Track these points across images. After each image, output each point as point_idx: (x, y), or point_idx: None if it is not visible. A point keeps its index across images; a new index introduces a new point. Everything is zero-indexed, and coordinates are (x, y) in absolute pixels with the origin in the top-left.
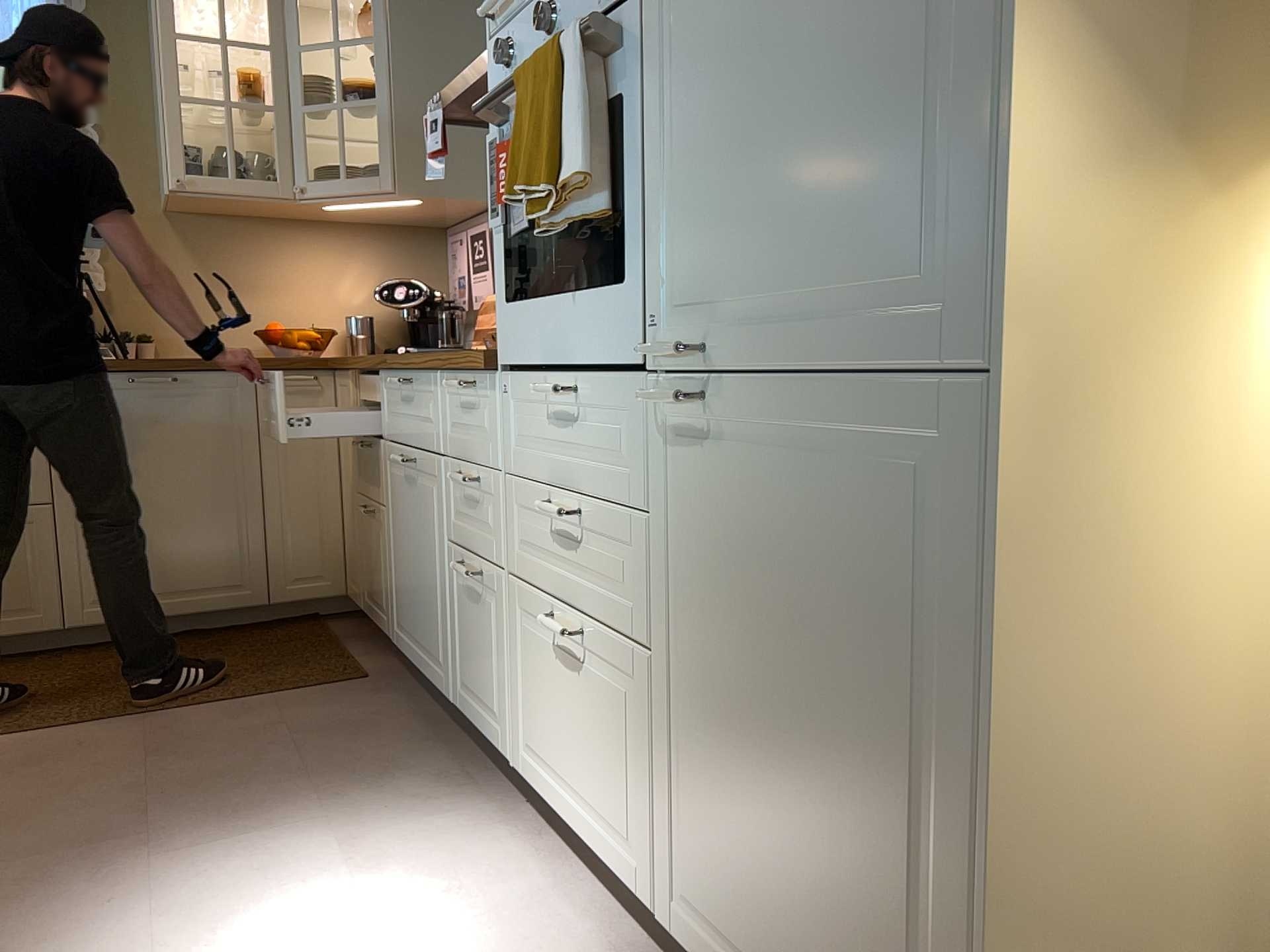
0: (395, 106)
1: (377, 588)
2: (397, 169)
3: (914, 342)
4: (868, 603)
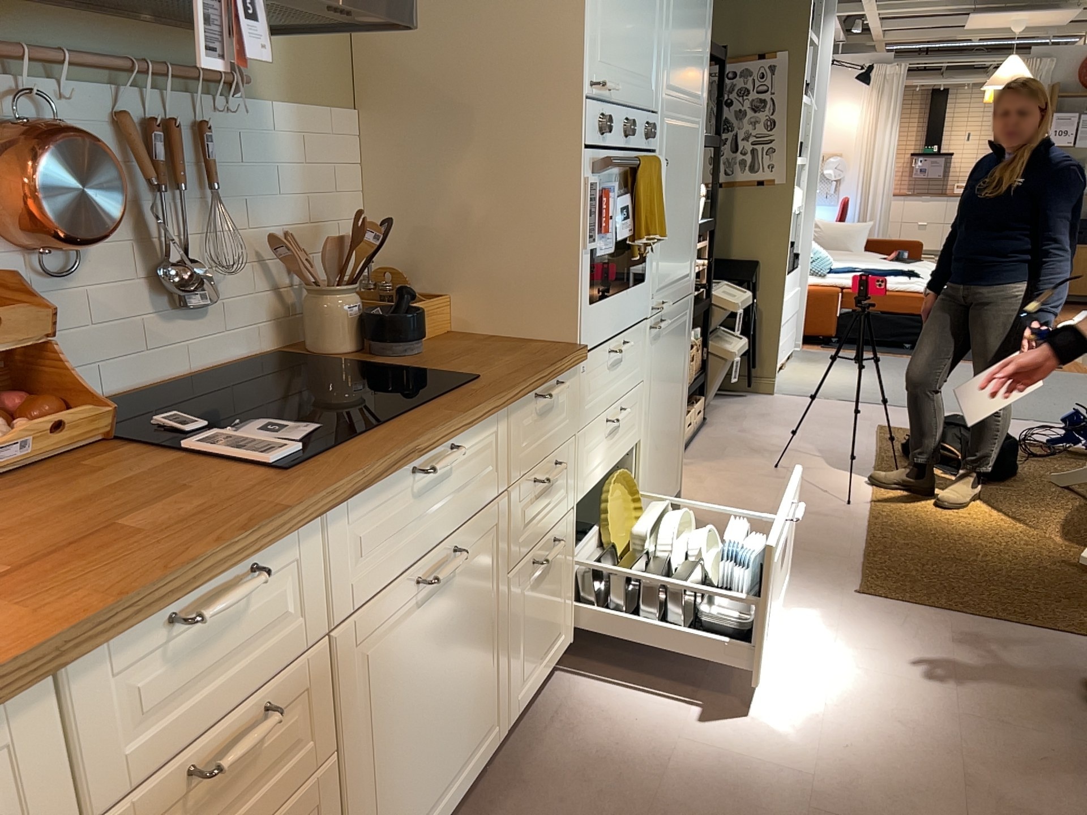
0: None
1: None
2: None
3: (687, 288)
4: (679, 358)
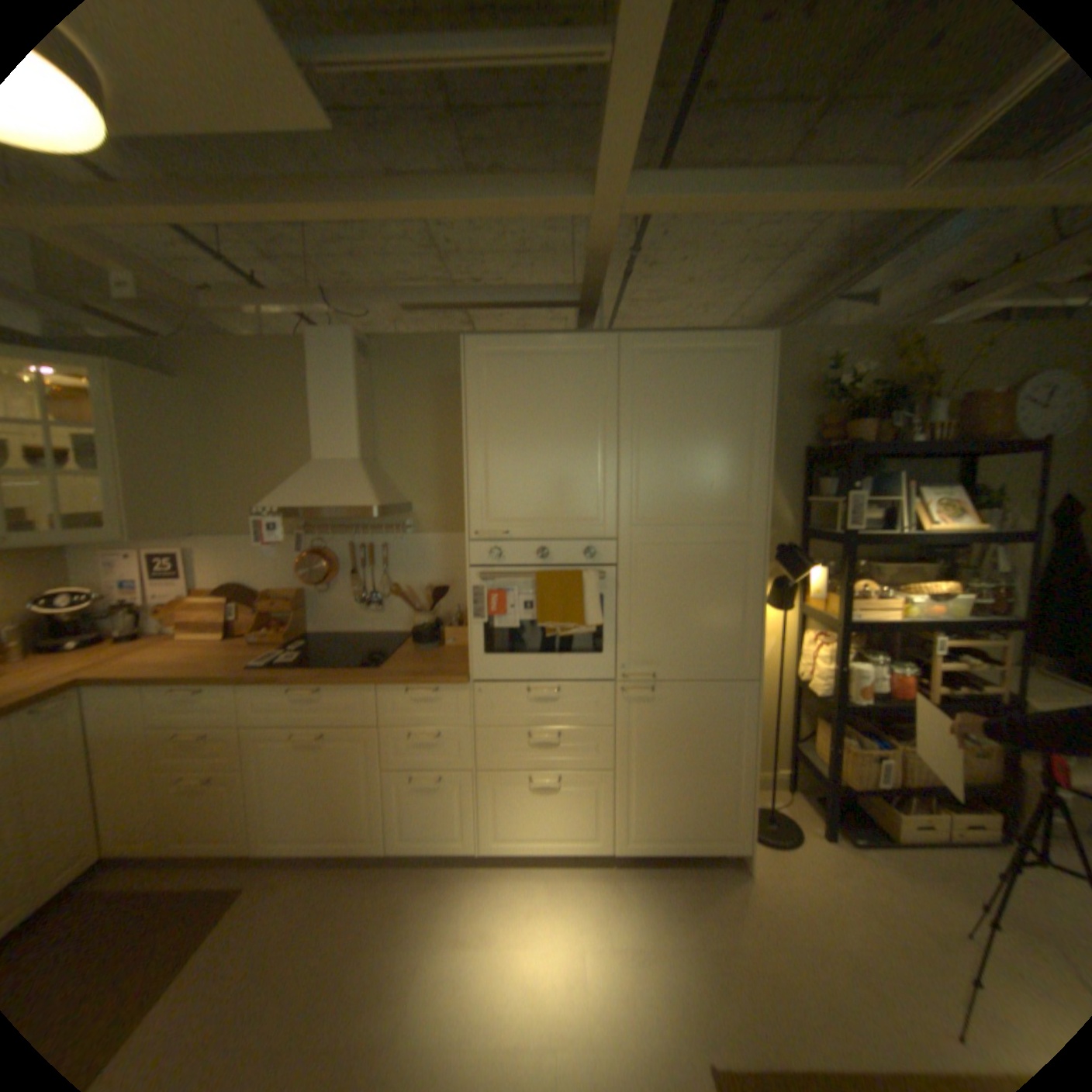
0: (117, 476)
1: (210, 829)
2: (123, 521)
3: (732, 674)
4: (717, 731)
